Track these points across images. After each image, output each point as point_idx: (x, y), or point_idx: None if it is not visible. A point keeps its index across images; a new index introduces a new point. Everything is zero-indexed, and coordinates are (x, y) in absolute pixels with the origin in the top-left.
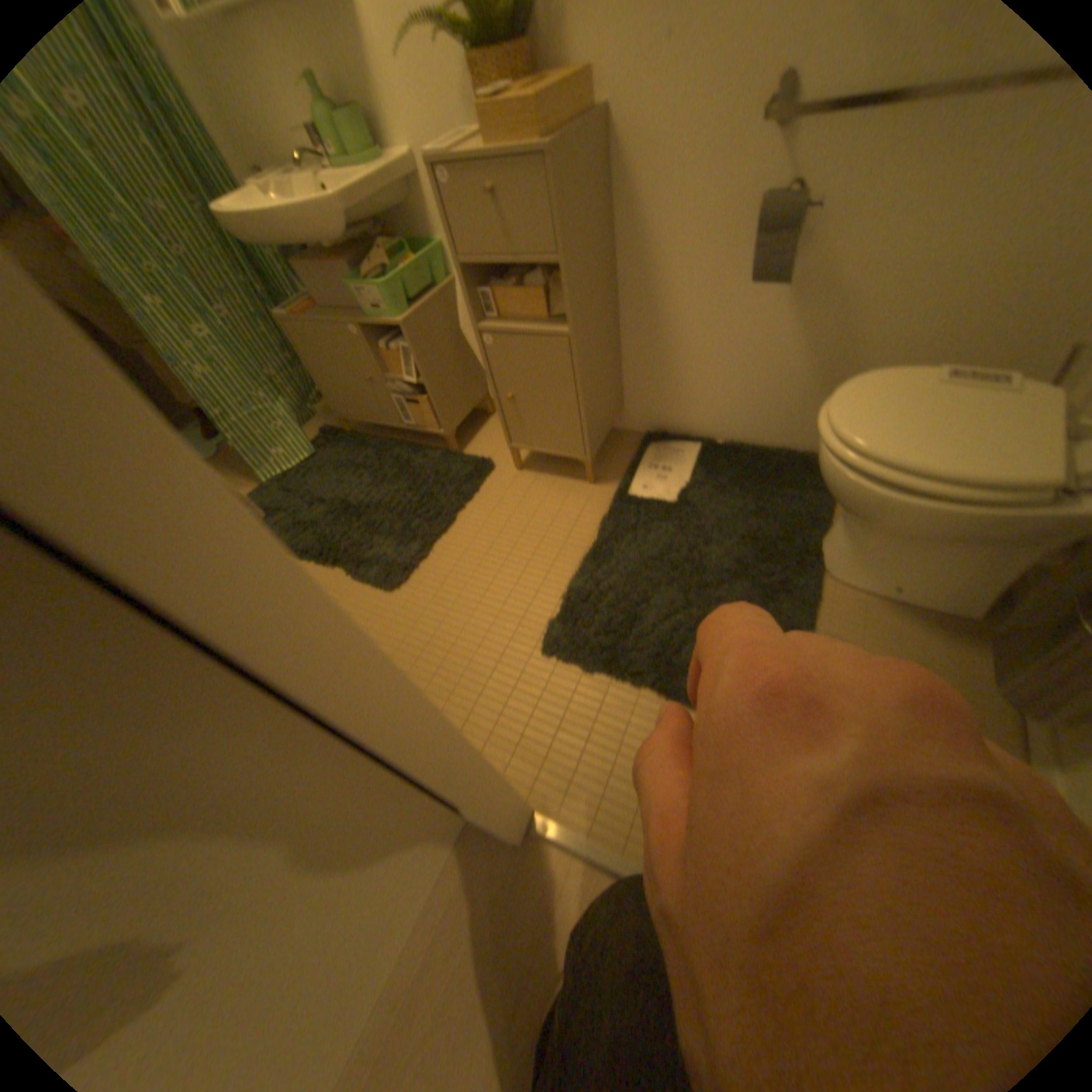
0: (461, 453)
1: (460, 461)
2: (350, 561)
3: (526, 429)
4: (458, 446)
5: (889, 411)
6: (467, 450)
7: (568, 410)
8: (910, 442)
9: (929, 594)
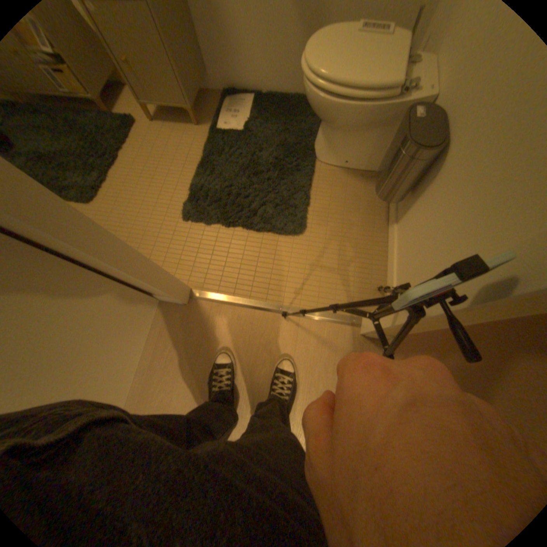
0: (109, 113)
1: (110, 118)
2: (54, 190)
3: (145, 88)
4: (106, 108)
5: (333, 49)
6: (114, 111)
7: (166, 69)
8: (341, 66)
9: (358, 161)
